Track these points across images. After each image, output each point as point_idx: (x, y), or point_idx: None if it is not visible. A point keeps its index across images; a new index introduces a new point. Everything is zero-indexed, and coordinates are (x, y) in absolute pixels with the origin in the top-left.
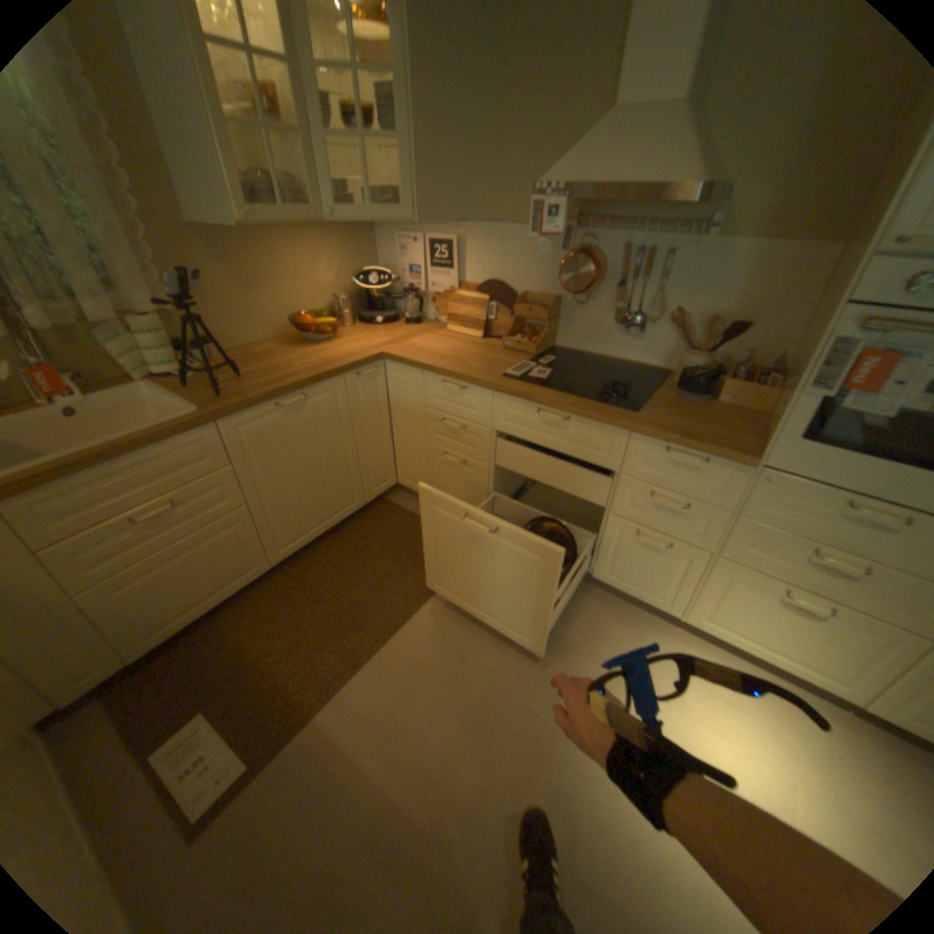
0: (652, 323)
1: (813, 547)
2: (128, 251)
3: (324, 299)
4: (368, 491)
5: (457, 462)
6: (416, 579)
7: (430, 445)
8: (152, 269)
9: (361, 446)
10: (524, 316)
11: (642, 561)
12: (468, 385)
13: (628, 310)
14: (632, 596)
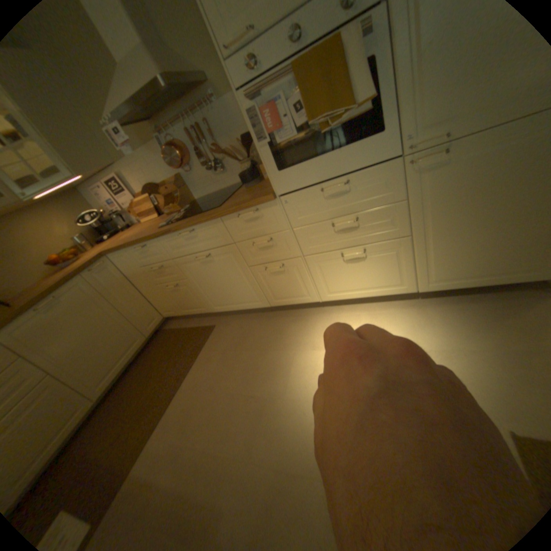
0: (225, 160)
1: (329, 223)
2: None
3: (69, 241)
4: (144, 329)
5: (173, 286)
6: (182, 361)
7: (159, 286)
8: None
9: (121, 307)
10: (167, 192)
11: (280, 282)
12: (145, 242)
13: (212, 160)
14: (293, 304)
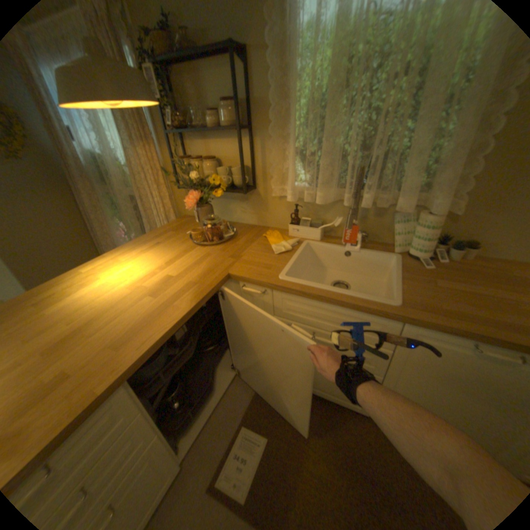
0: None
1: None
2: (463, 164)
3: None
4: None
5: None
6: None
7: None
8: (476, 178)
9: None
10: None
11: None
12: None
13: None
14: None
